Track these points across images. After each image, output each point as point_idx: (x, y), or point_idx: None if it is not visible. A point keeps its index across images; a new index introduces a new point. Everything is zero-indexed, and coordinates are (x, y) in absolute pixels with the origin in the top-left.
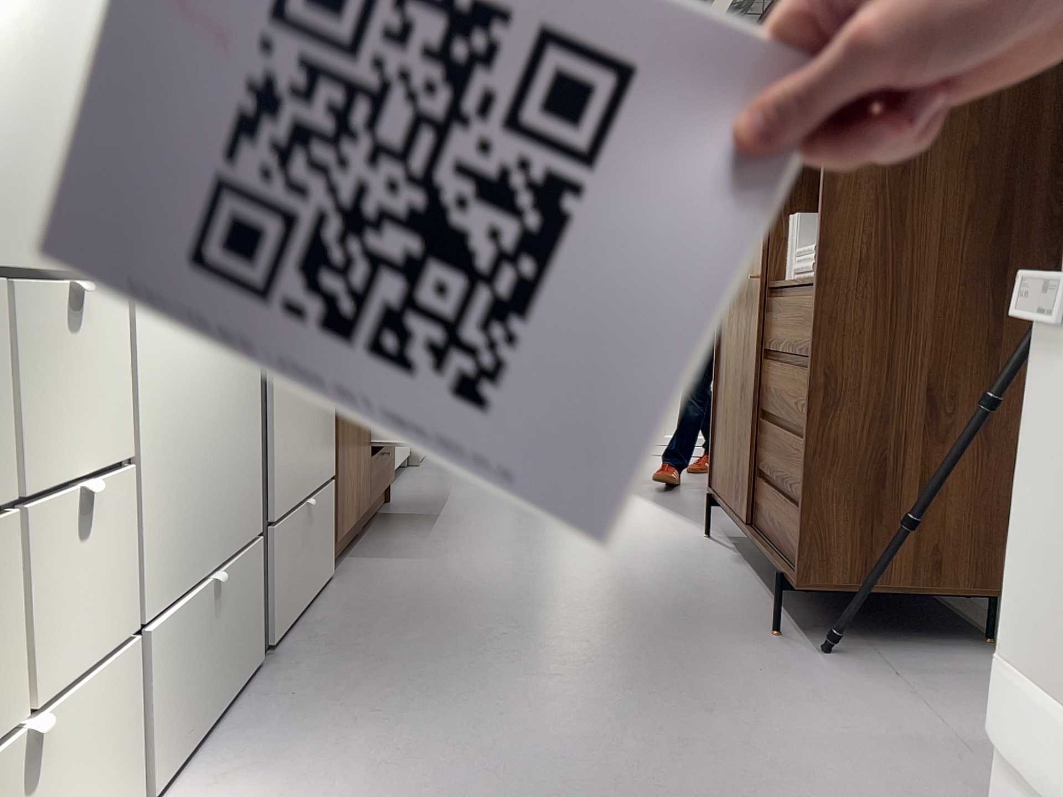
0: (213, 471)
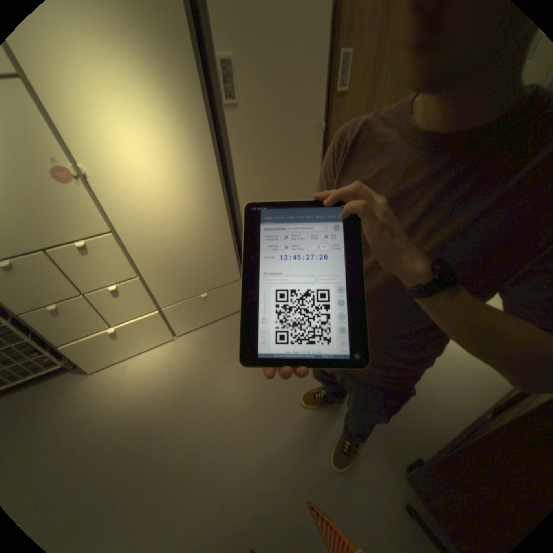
0: (199, 269)
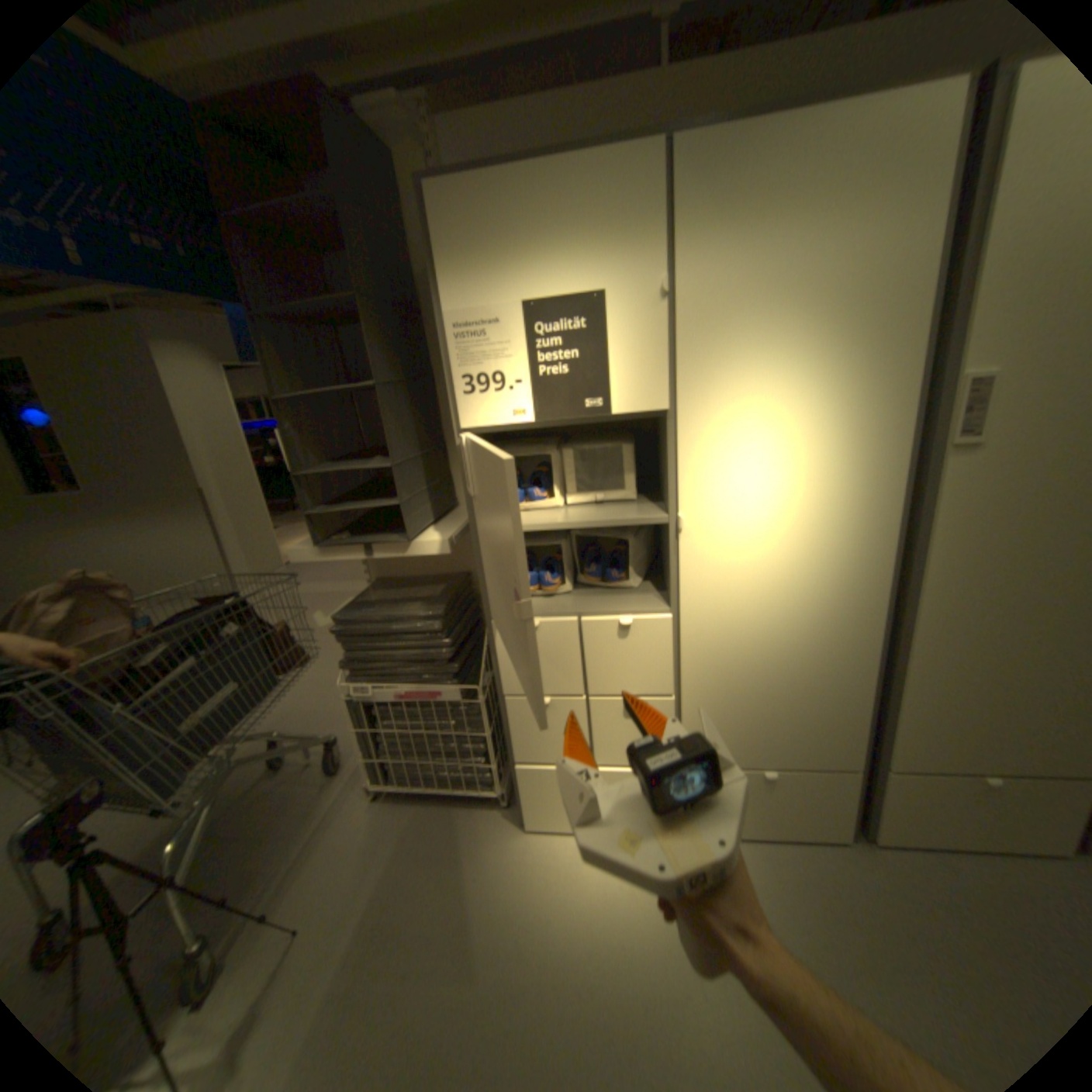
0: (784, 719)
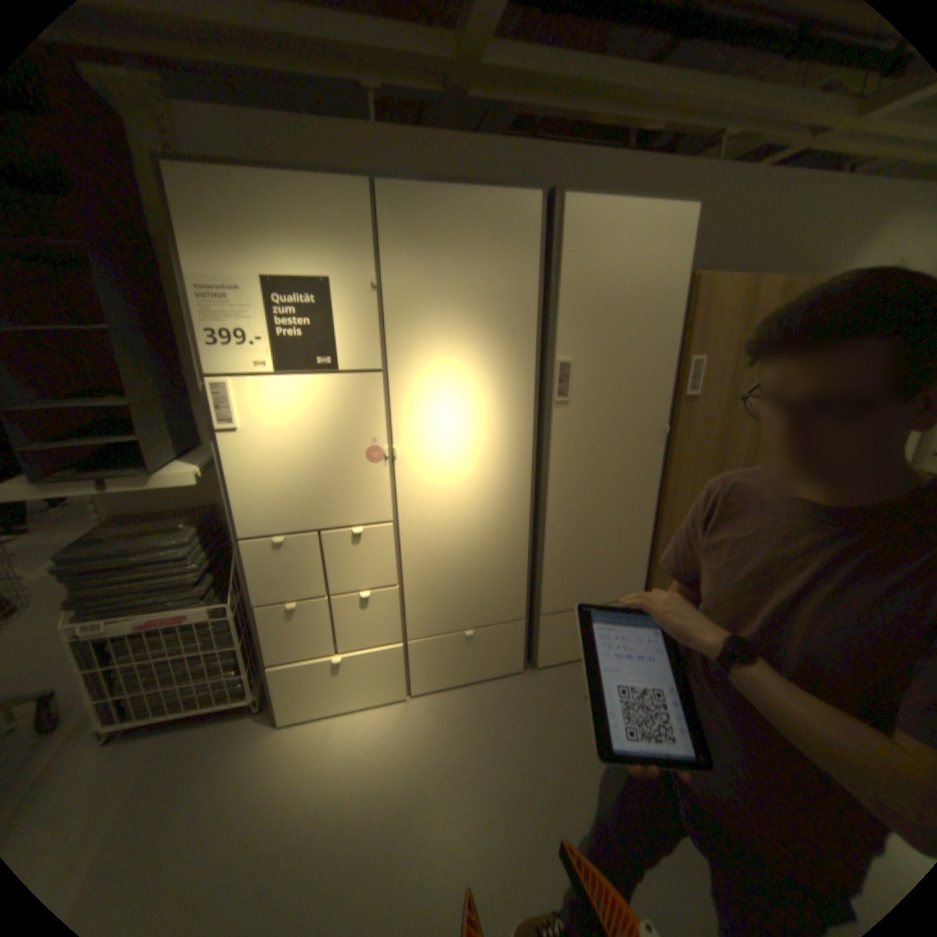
0: (475, 589)
